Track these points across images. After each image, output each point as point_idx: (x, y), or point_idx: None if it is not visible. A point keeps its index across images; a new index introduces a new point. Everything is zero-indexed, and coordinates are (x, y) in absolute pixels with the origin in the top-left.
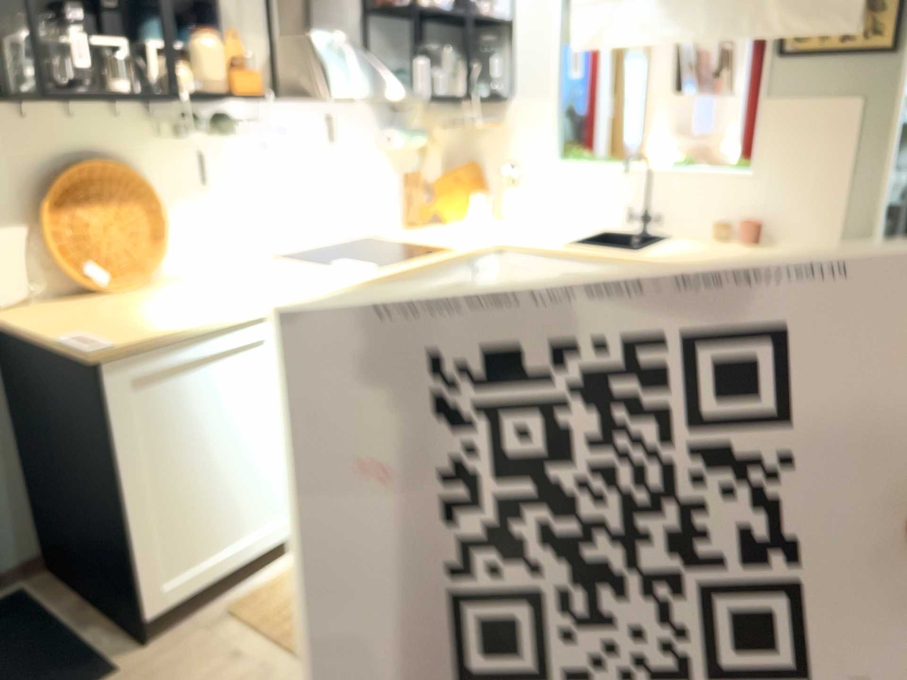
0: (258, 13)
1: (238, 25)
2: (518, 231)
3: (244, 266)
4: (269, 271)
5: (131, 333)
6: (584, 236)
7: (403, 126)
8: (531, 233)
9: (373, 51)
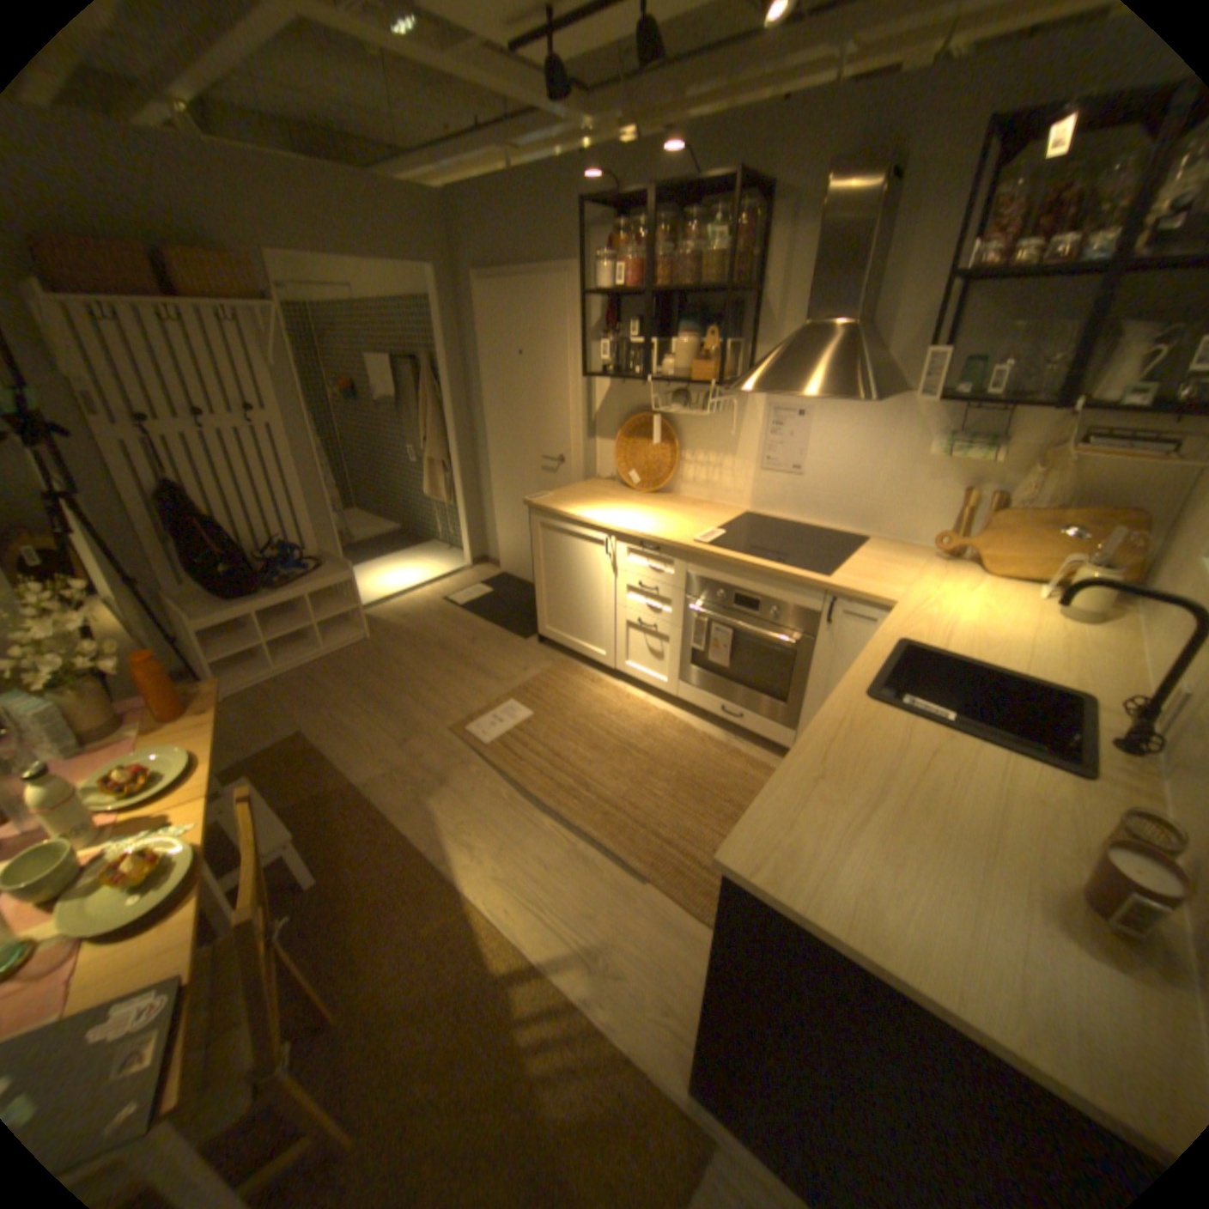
0: (802, 303)
1: (778, 316)
2: (1000, 620)
3: (717, 509)
4: (700, 516)
5: (553, 503)
6: (997, 668)
7: (999, 431)
8: (982, 627)
9: (972, 329)
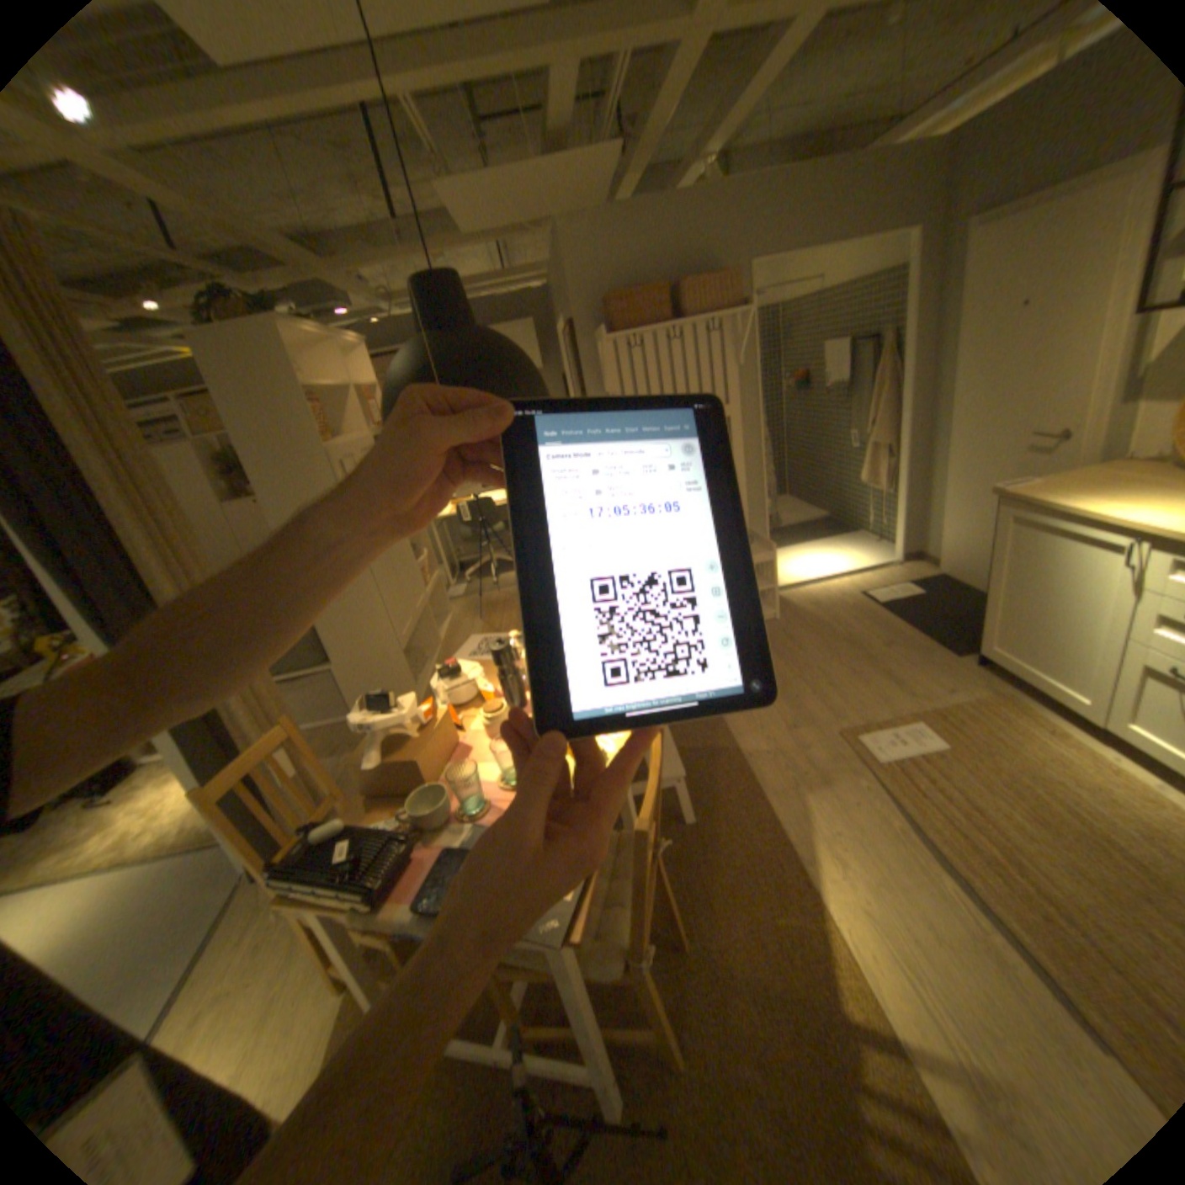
0: None
1: None
2: None
3: None
4: None
5: (1042, 491)
6: None
7: None
8: None
9: None
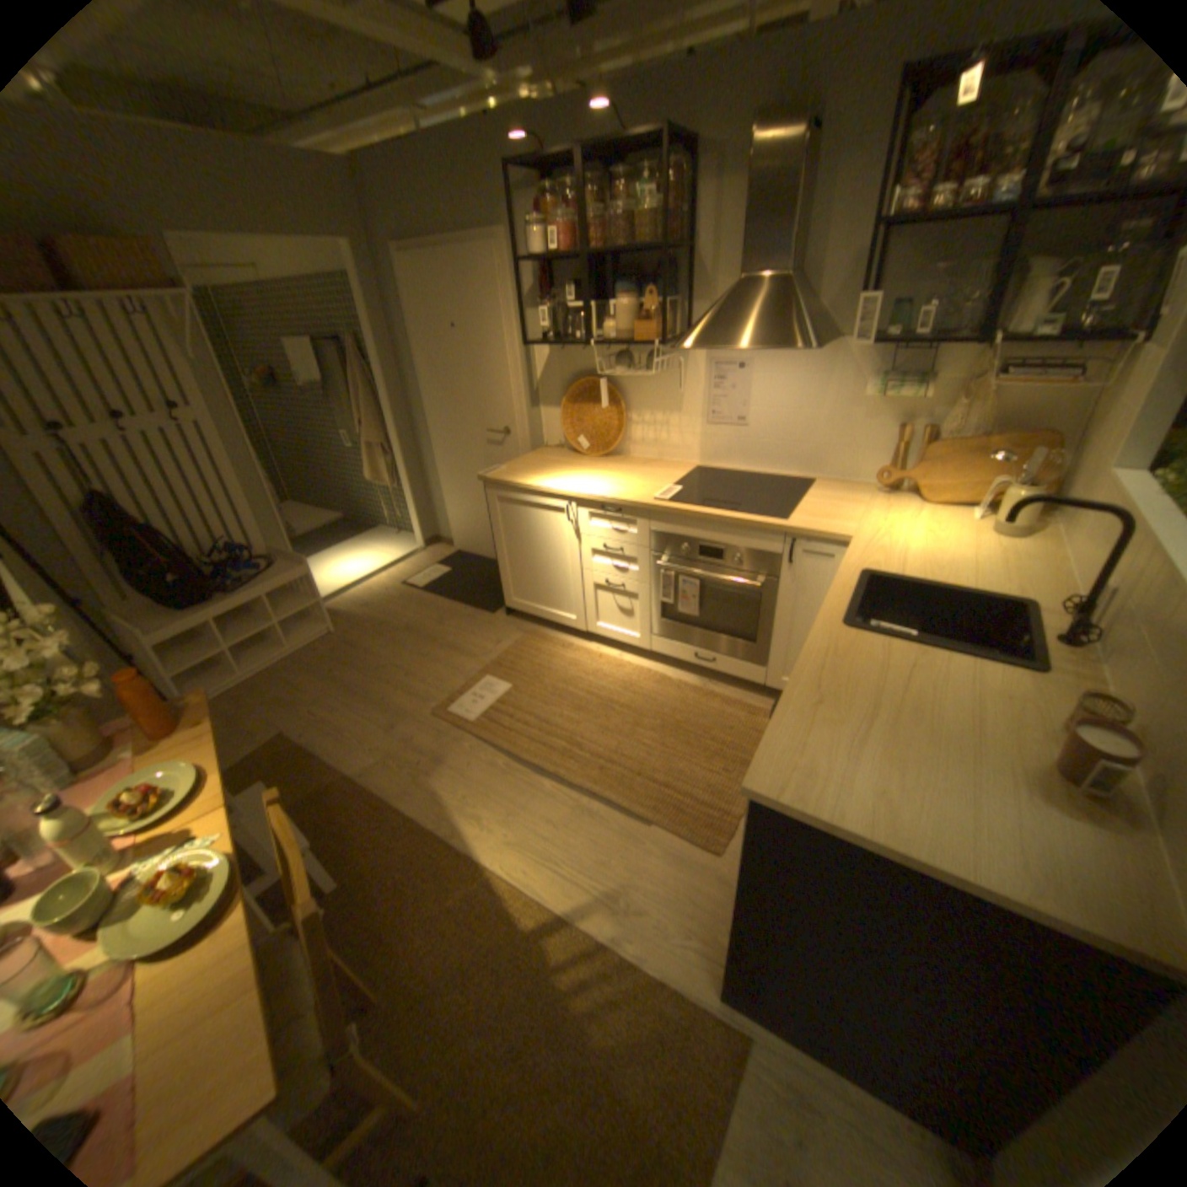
0: (733, 258)
1: (711, 272)
2: (944, 542)
3: (668, 466)
4: (653, 474)
5: (508, 475)
6: (950, 586)
7: (925, 368)
8: (930, 551)
9: (895, 273)
